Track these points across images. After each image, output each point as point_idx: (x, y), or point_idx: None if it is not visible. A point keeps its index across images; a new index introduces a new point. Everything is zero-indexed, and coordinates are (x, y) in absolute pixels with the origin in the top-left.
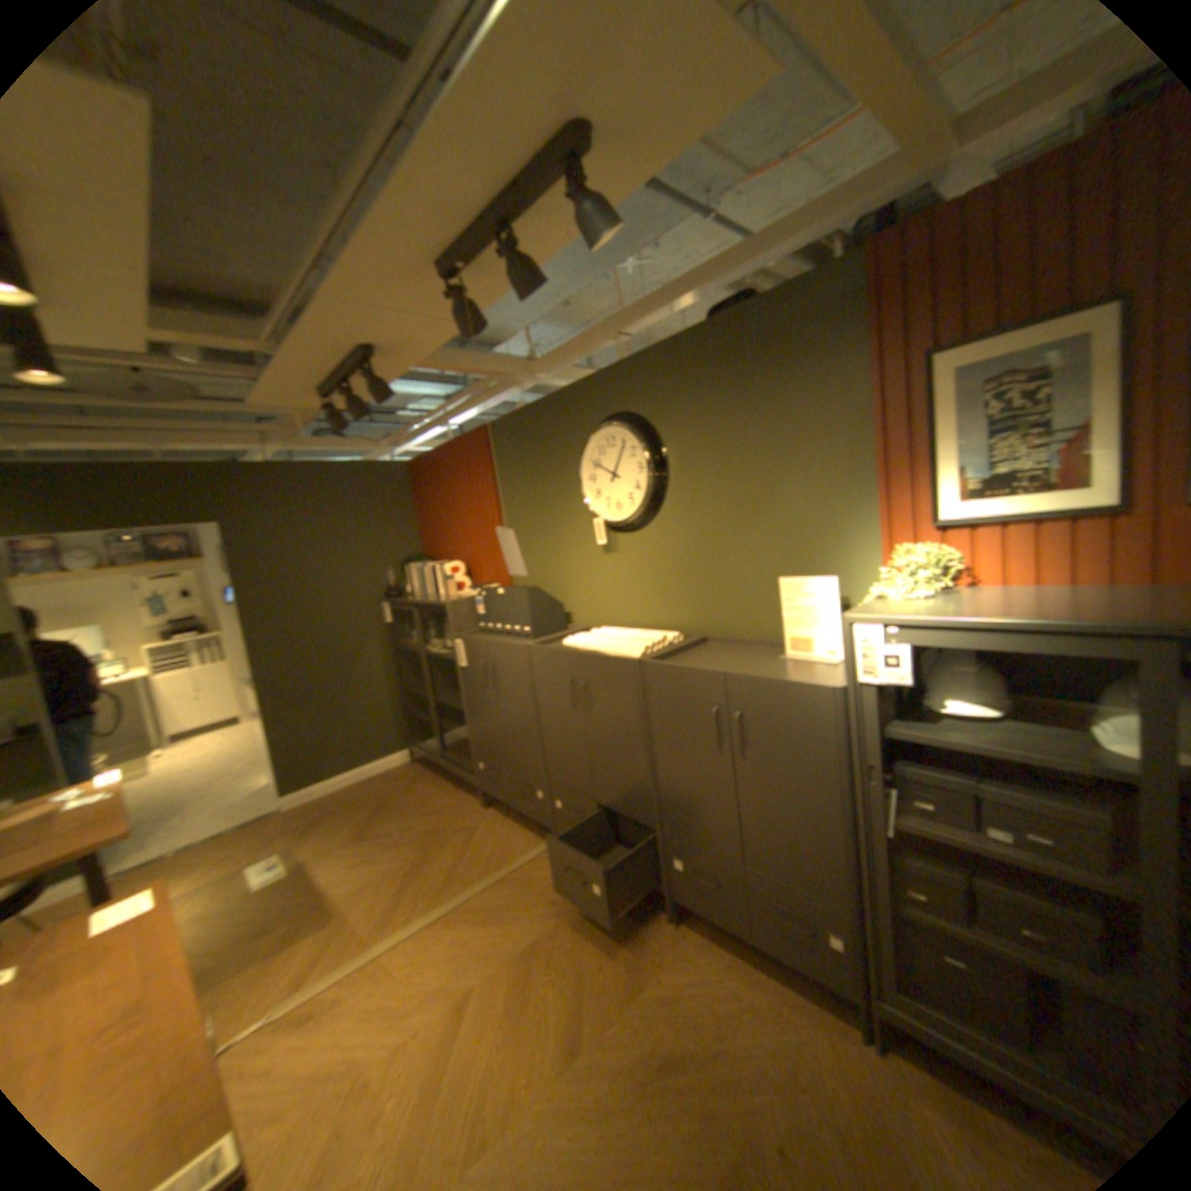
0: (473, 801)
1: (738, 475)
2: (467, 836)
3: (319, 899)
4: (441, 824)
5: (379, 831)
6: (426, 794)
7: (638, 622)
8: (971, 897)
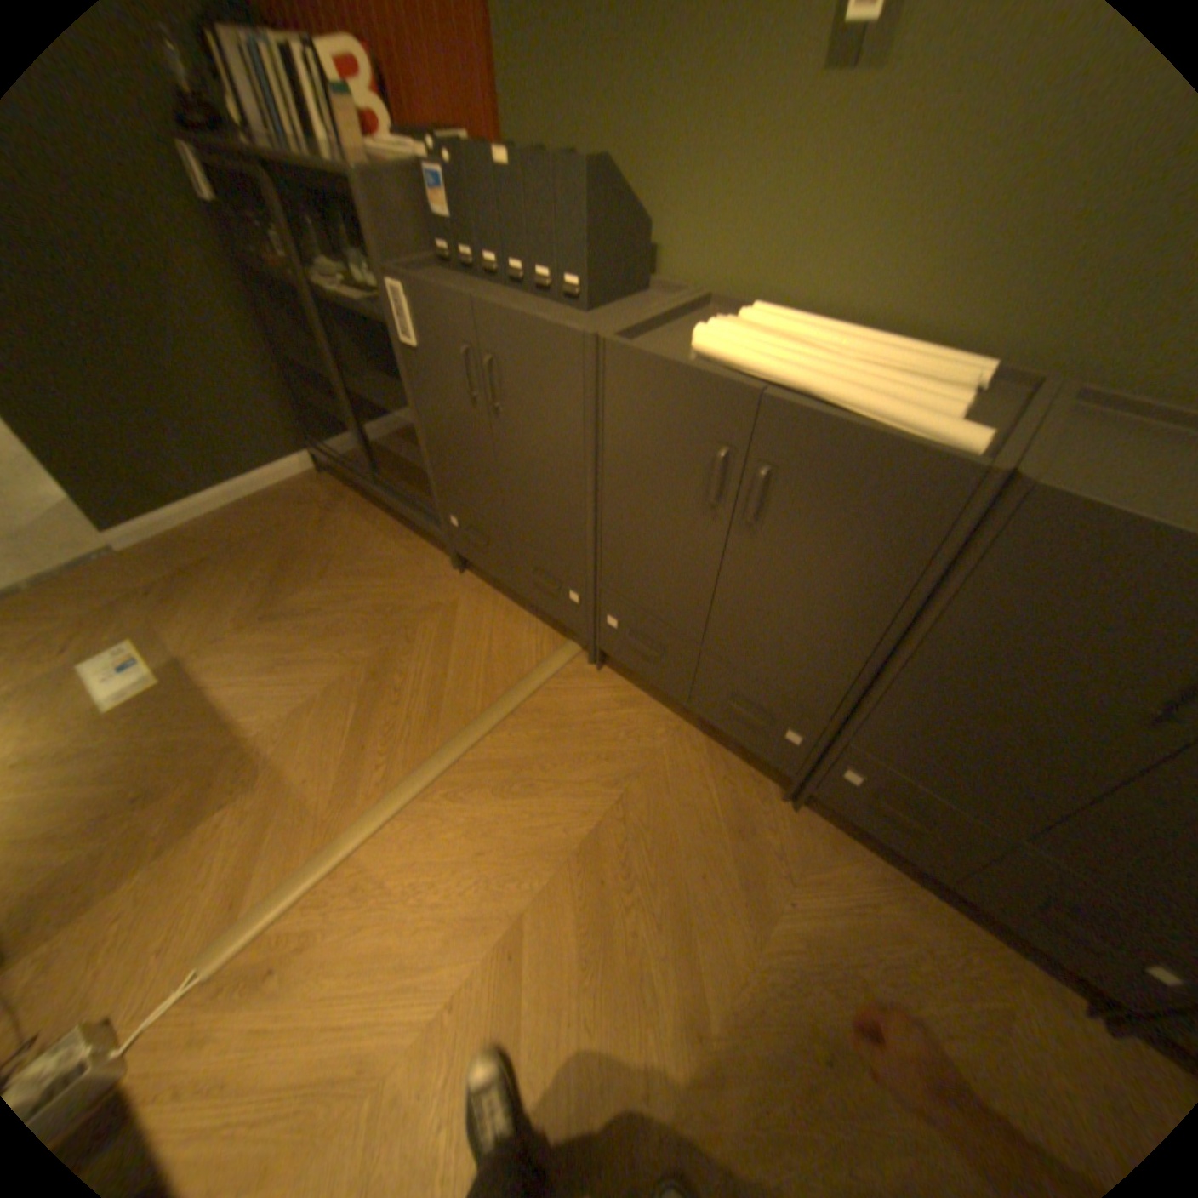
0: (438, 554)
1: None
2: (444, 620)
3: (230, 731)
4: (398, 594)
5: (299, 601)
6: (359, 534)
7: (855, 304)
8: None
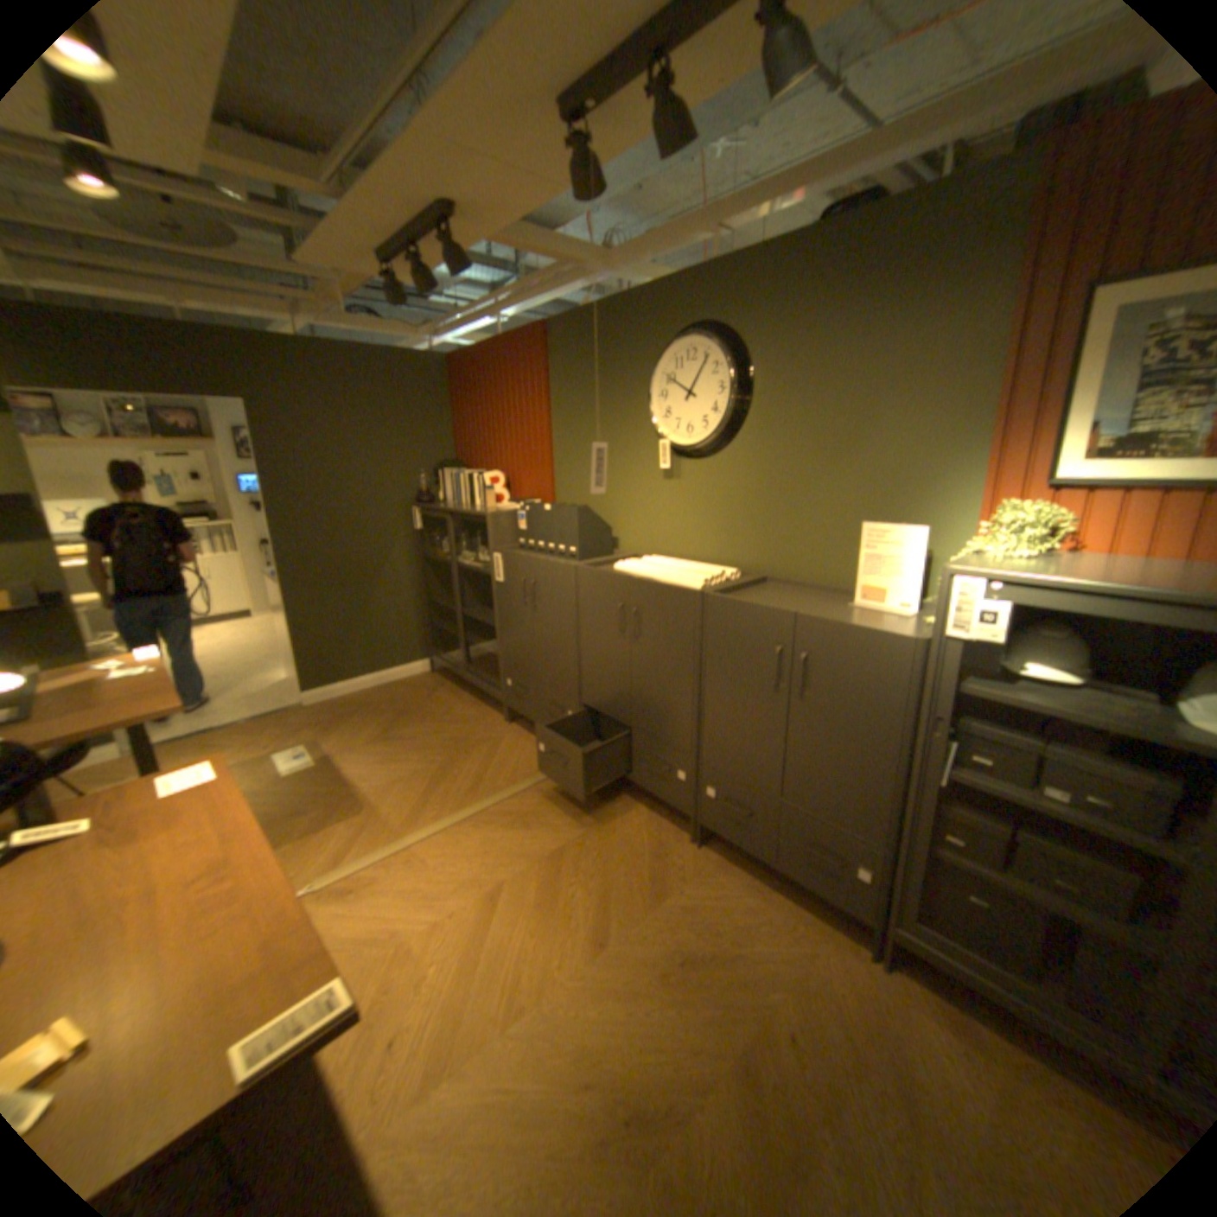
0: (496, 715)
1: (833, 407)
2: (492, 746)
3: (350, 789)
4: (466, 733)
5: (404, 733)
6: (449, 704)
7: (692, 555)
8: (1012, 847)
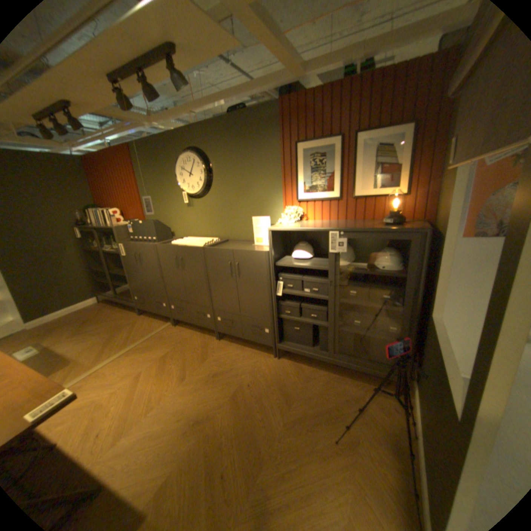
0: (133, 313)
1: (239, 178)
2: (132, 326)
3: (62, 357)
4: (119, 323)
5: (88, 329)
6: (109, 313)
7: (203, 235)
8: (300, 309)
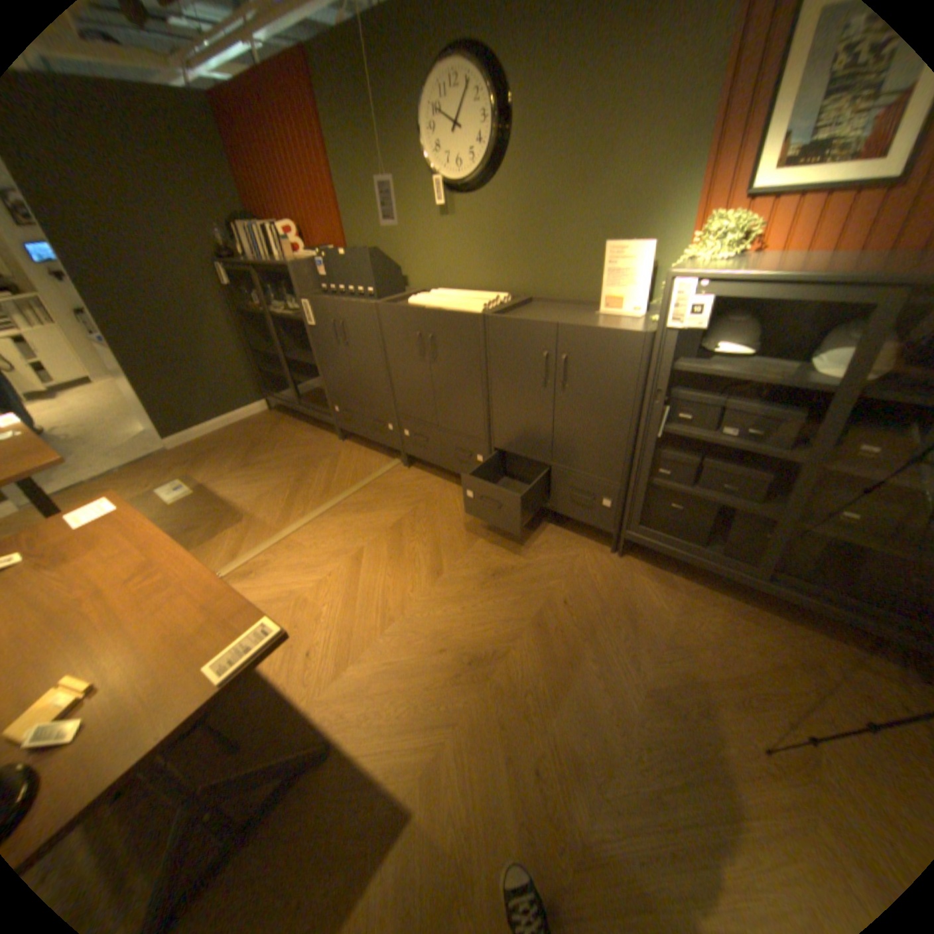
0: (332, 435)
1: (582, 131)
2: (334, 459)
3: (229, 505)
4: (311, 452)
5: (261, 459)
6: (291, 432)
7: (471, 285)
8: (700, 468)
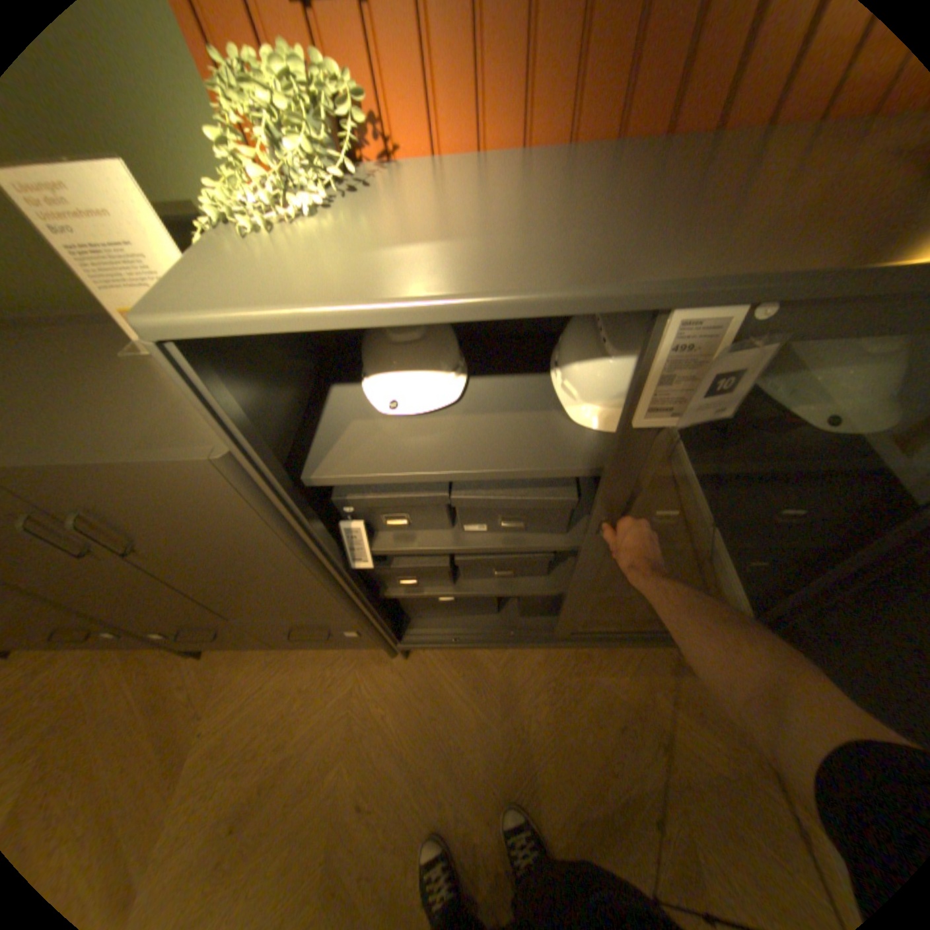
0: None
1: None
2: None
3: None
4: None
5: None
6: None
7: None
8: (453, 570)
